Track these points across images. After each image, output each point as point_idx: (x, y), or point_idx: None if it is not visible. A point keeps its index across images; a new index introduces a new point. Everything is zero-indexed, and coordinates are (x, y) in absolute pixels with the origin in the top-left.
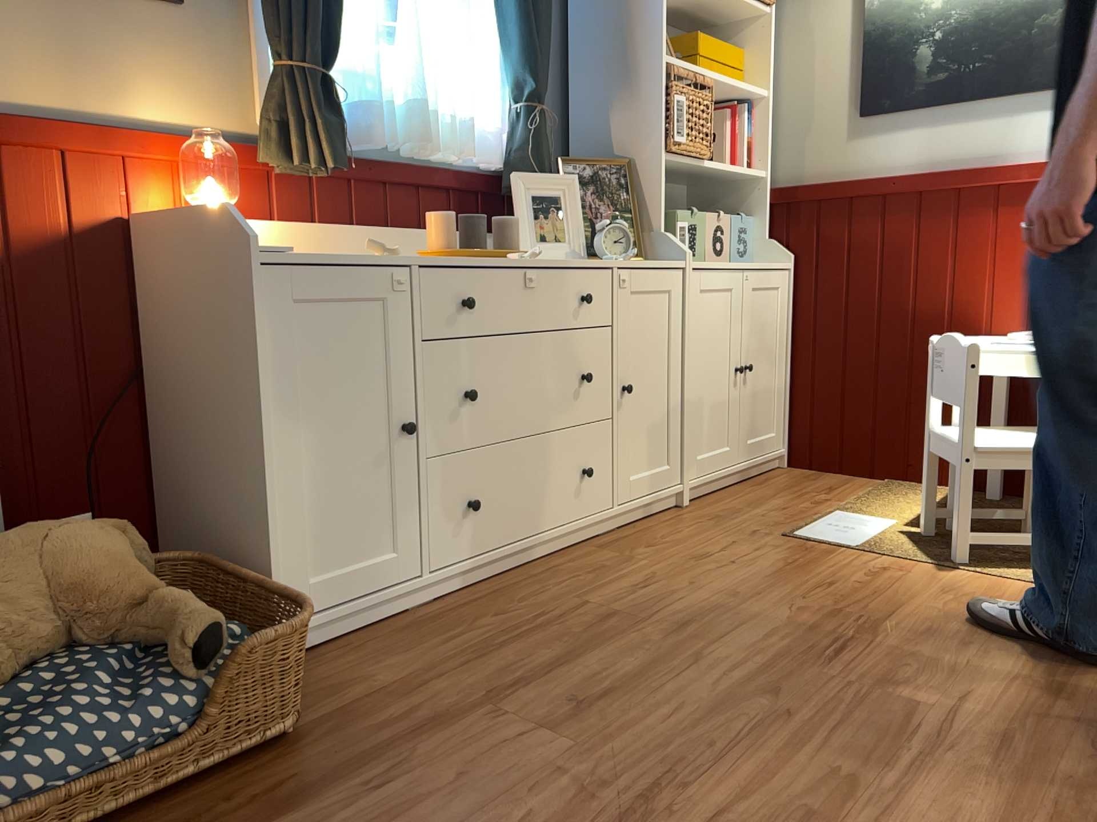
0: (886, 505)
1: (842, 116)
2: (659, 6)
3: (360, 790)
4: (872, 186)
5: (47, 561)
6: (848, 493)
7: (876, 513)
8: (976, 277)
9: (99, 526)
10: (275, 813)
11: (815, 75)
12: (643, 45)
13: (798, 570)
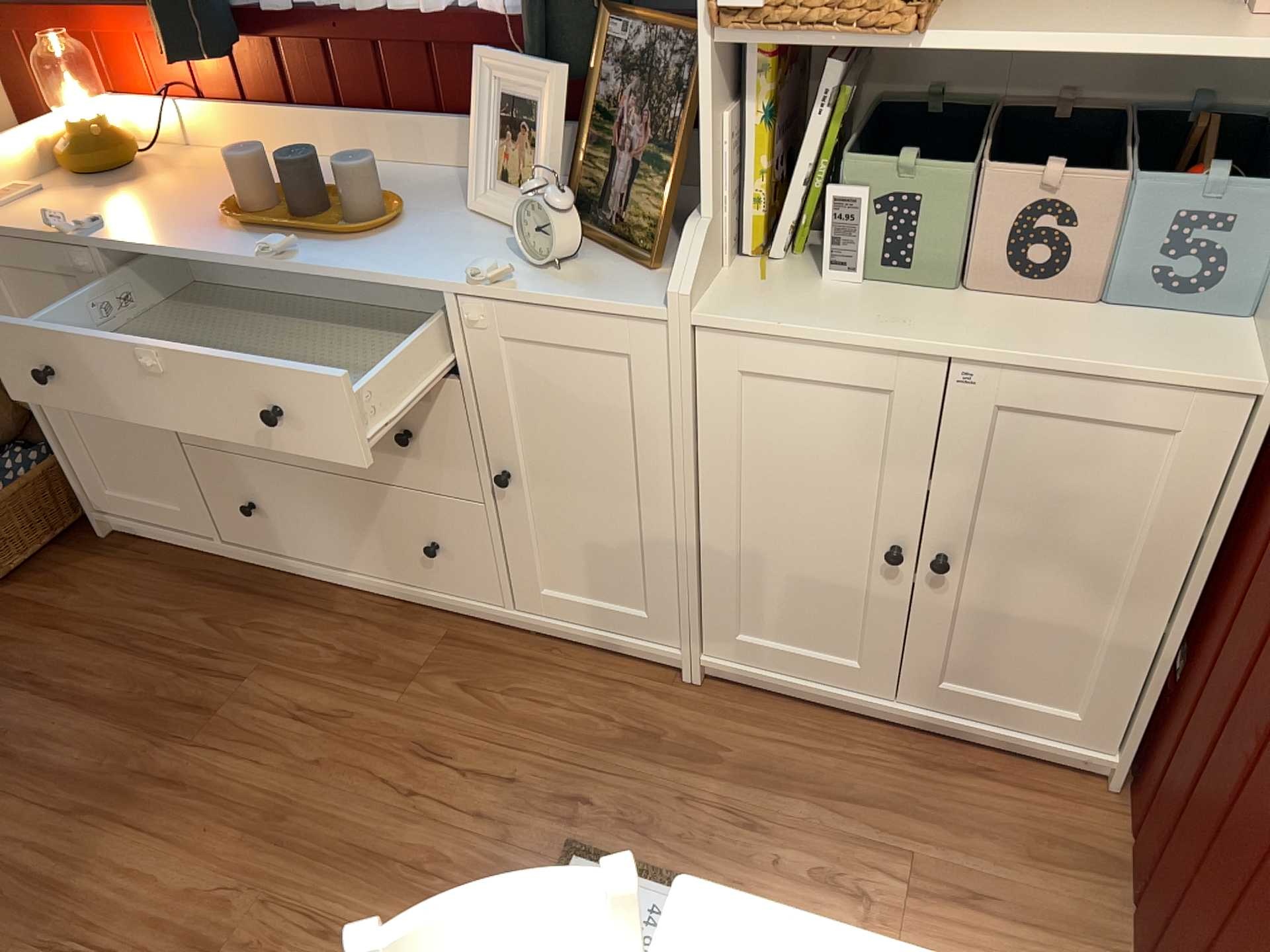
0: None
1: None
2: None
3: None
4: None
5: None
6: (950, 939)
7: None
8: None
9: None
10: None
11: None
12: None
13: (391, 885)
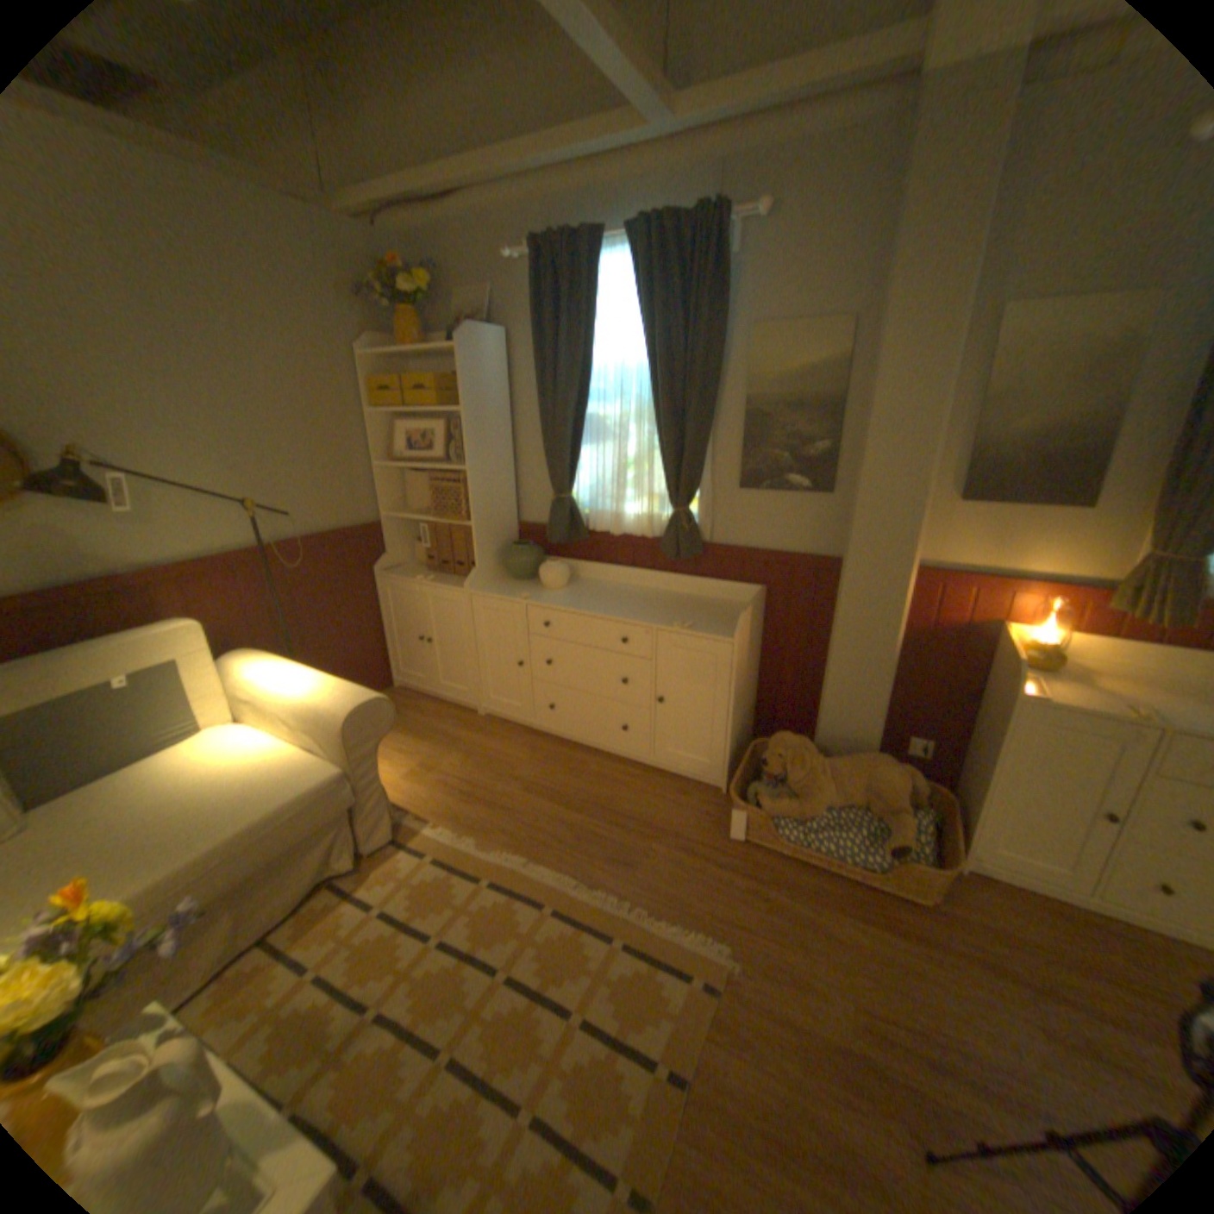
0: None
1: None
2: None
3: (926, 958)
4: None
5: (871, 778)
6: None
7: None
8: None
9: (902, 772)
10: (889, 932)
11: None
12: None
13: None
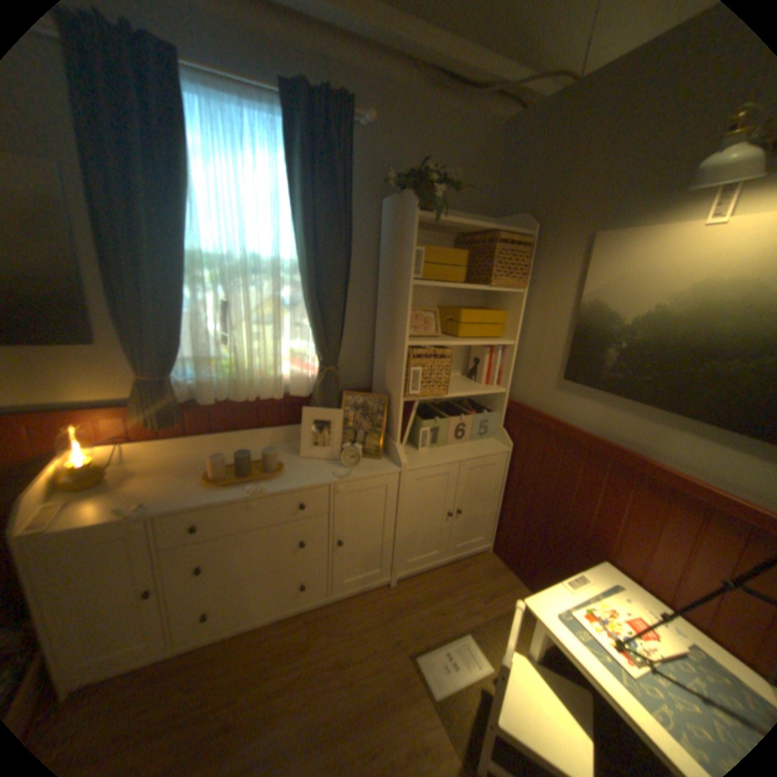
0: (507, 643)
1: (556, 373)
2: (406, 313)
3: None
4: (562, 429)
5: None
6: (499, 610)
7: (491, 653)
8: (616, 525)
9: None
10: None
11: (545, 340)
12: (398, 333)
13: (374, 721)
